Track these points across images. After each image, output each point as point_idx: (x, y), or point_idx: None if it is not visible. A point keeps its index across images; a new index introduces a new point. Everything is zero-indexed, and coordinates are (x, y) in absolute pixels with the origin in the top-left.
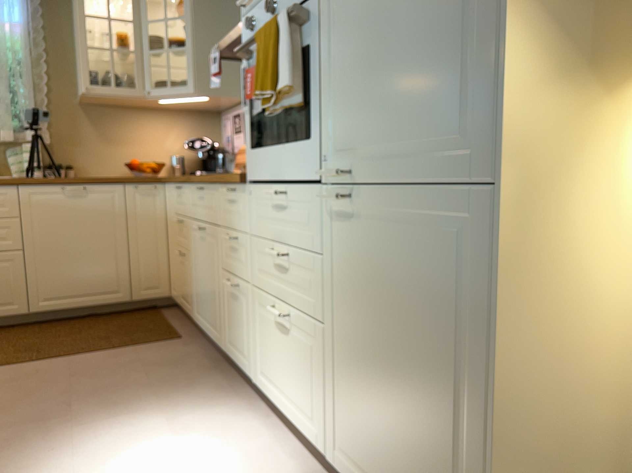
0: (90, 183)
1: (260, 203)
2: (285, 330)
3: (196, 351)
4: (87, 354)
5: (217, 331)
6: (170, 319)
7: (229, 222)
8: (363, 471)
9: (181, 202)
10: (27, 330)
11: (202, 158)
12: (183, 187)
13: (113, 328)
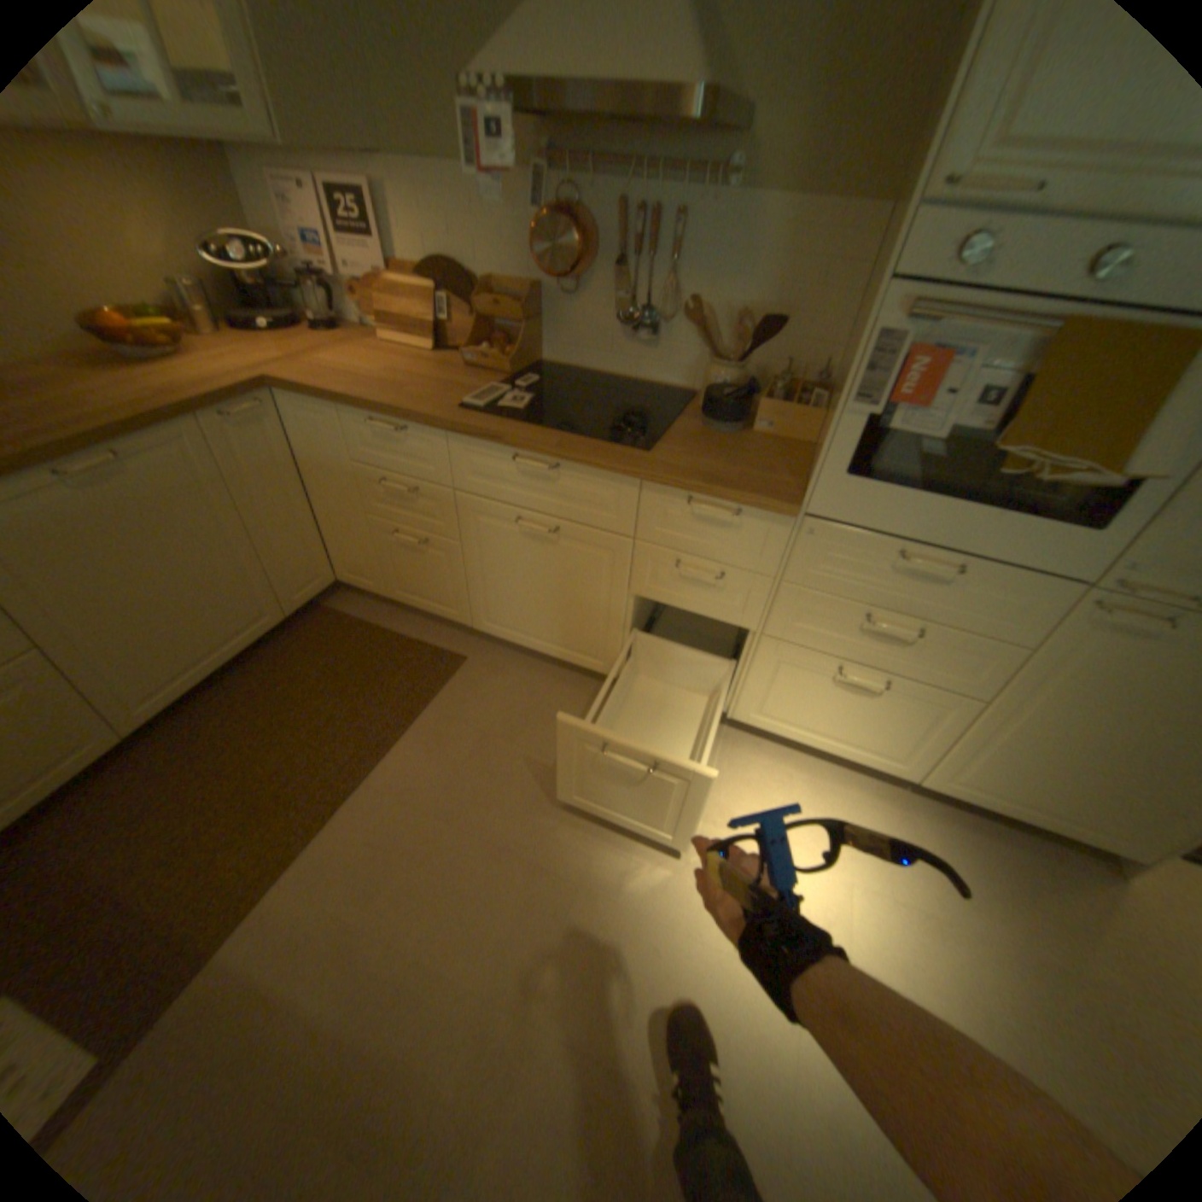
0: (122, 439)
1: (836, 551)
2: (860, 688)
3: (525, 675)
4: (381, 762)
5: (591, 655)
6: (381, 623)
7: (687, 546)
8: (995, 794)
9: (403, 455)
10: (142, 765)
11: (237, 282)
12: (419, 433)
13: (321, 685)
